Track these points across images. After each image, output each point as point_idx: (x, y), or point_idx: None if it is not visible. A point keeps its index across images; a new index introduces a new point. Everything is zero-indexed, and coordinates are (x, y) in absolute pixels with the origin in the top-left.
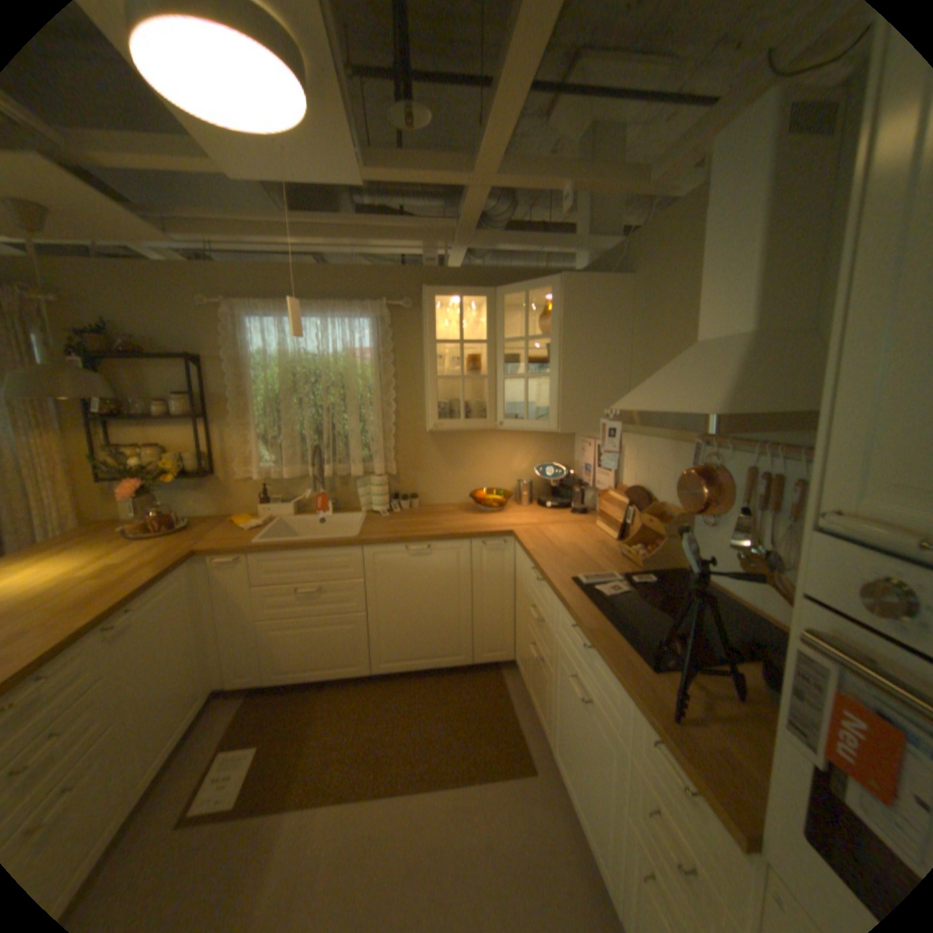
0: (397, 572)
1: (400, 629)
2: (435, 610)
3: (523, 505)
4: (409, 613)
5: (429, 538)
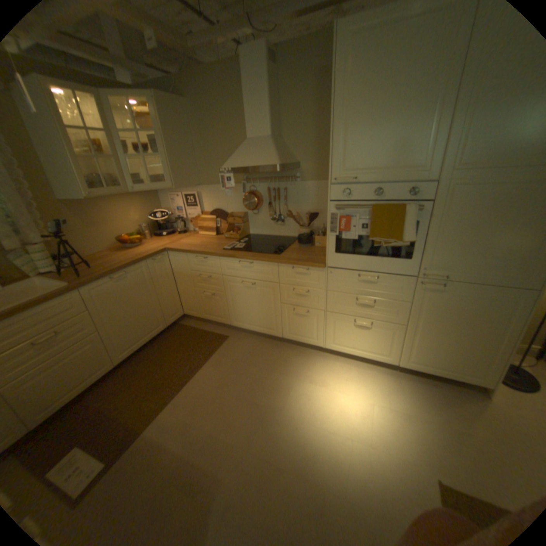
0: (110, 296)
1: (124, 329)
2: (140, 308)
3: (149, 238)
4: (125, 317)
5: (123, 267)
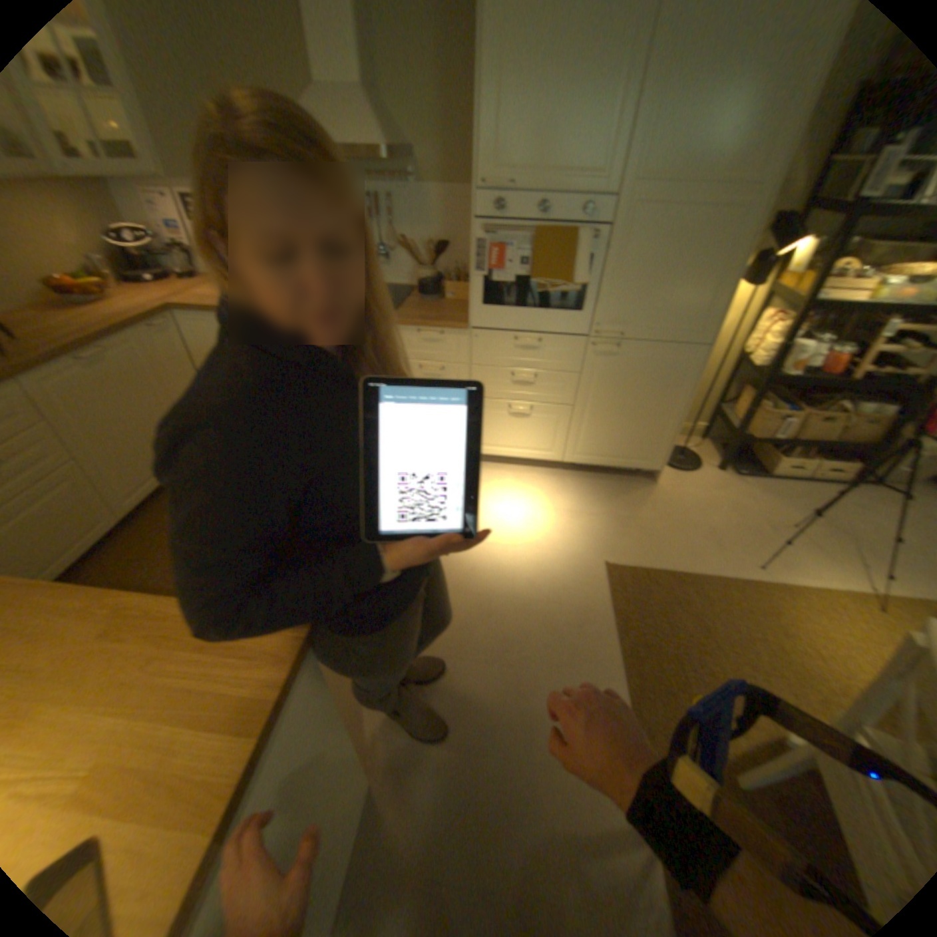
0: (84, 394)
1: (123, 457)
2: (145, 419)
3: (117, 288)
4: (122, 435)
5: (98, 339)
